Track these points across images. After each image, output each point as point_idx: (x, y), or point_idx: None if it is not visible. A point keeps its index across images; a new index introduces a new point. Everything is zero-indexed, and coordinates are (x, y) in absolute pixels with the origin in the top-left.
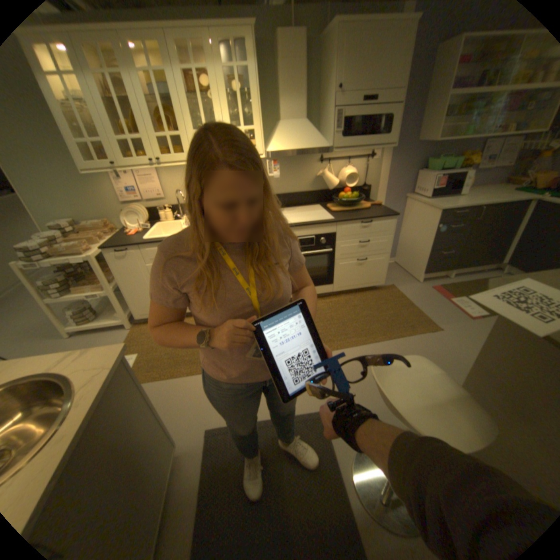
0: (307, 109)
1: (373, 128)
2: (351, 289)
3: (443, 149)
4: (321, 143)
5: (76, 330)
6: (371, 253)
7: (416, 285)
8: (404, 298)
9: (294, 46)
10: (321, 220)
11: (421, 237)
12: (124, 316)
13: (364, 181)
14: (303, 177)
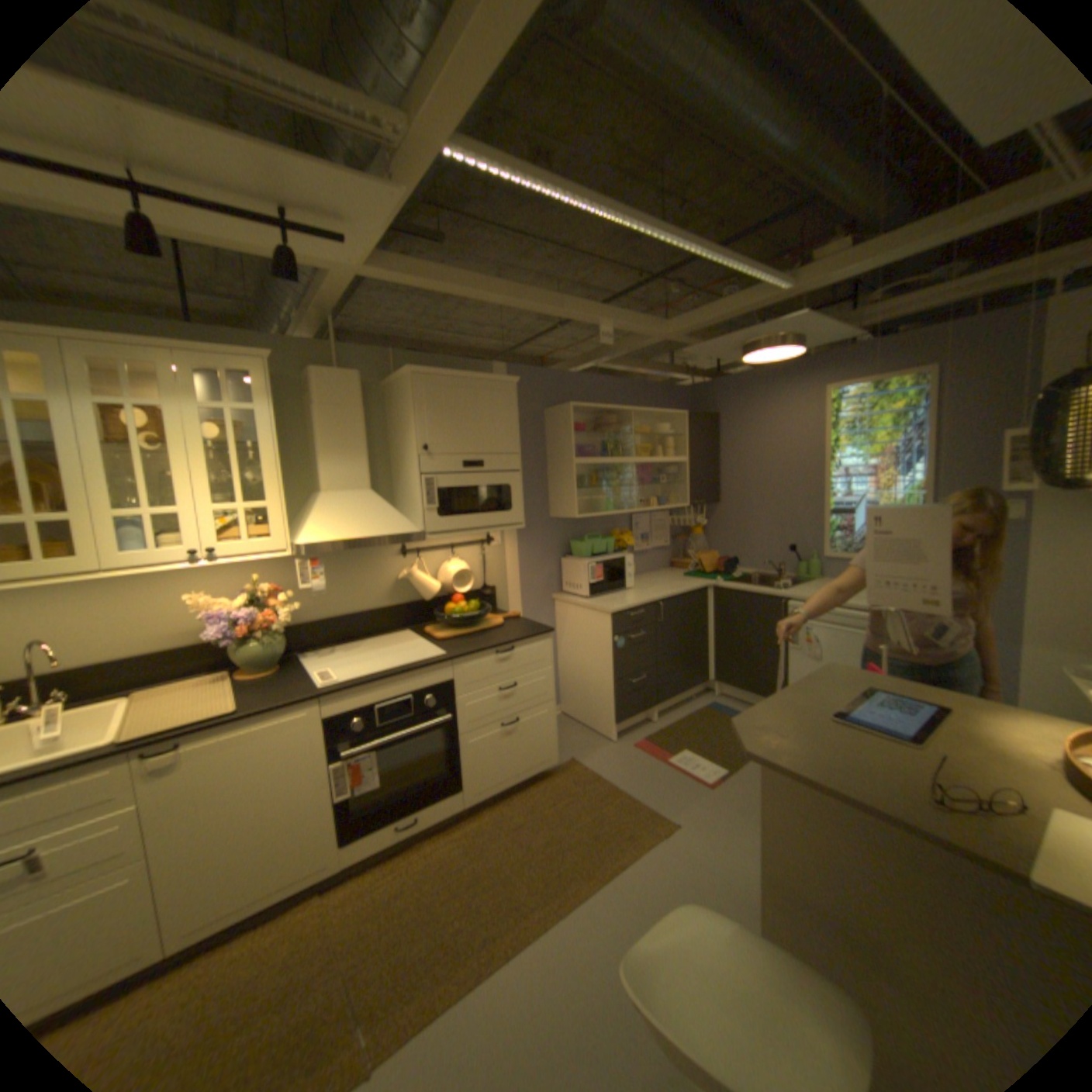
0: (371, 475)
1: (485, 504)
2: (501, 792)
3: (584, 529)
4: (404, 527)
5: None
6: (524, 706)
7: (609, 750)
8: (599, 782)
9: (342, 391)
10: (421, 660)
11: (592, 661)
12: None
13: (483, 580)
14: (372, 583)
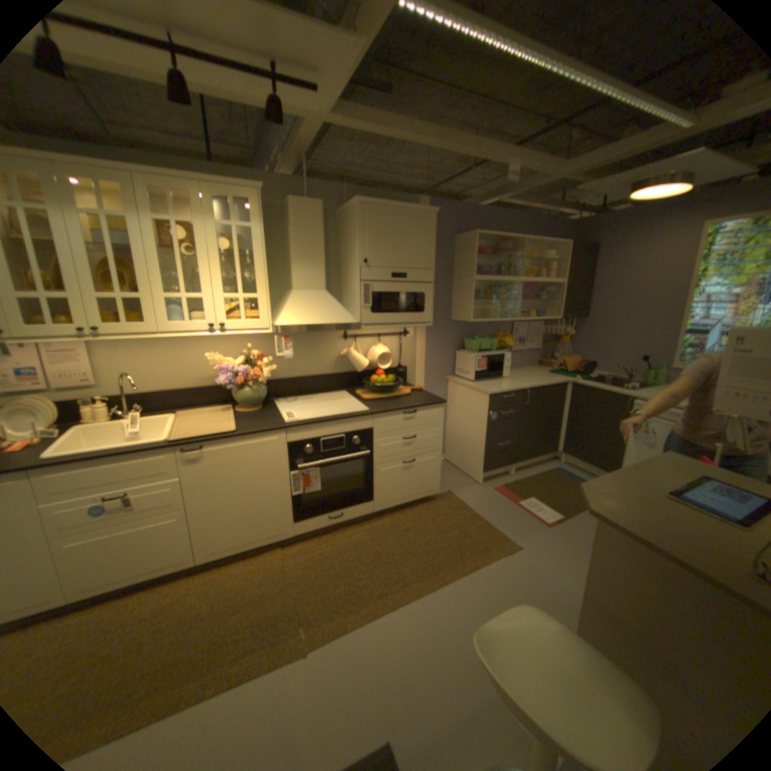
0: (325, 280)
1: (404, 306)
2: (398, 505)
3: (476, 330)
4: (346, 319)
5: None
6: (419, 452)
7: (476, 489)
8: (466, 509)
9: (309, 215)
10: (352, 412)
11: (471, 427)
12: None
13: (398, 362)
14: (322, 356)
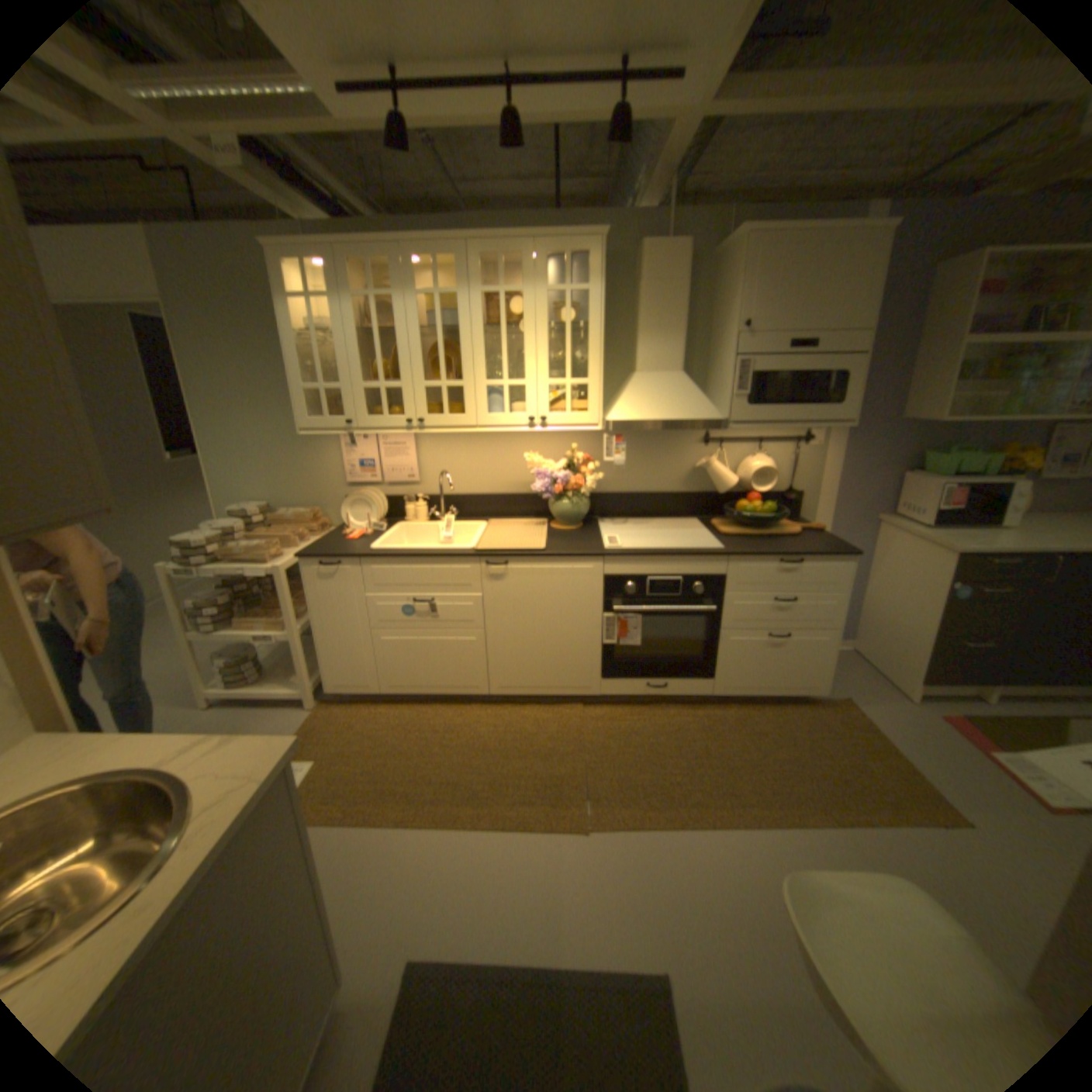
0: (686, 356)
1: (808, 394)
2: (754, 697)
3: (958, 437)
4: (707, 413)
5: (221, 697)
6: (800, 625)
7: (905, 709)
8: (876, 735)
9: (670, 263)
10: (698, 549)
11: (914, 605)
12: (307, 683)
13: (789, 483)
14: (669, 467)
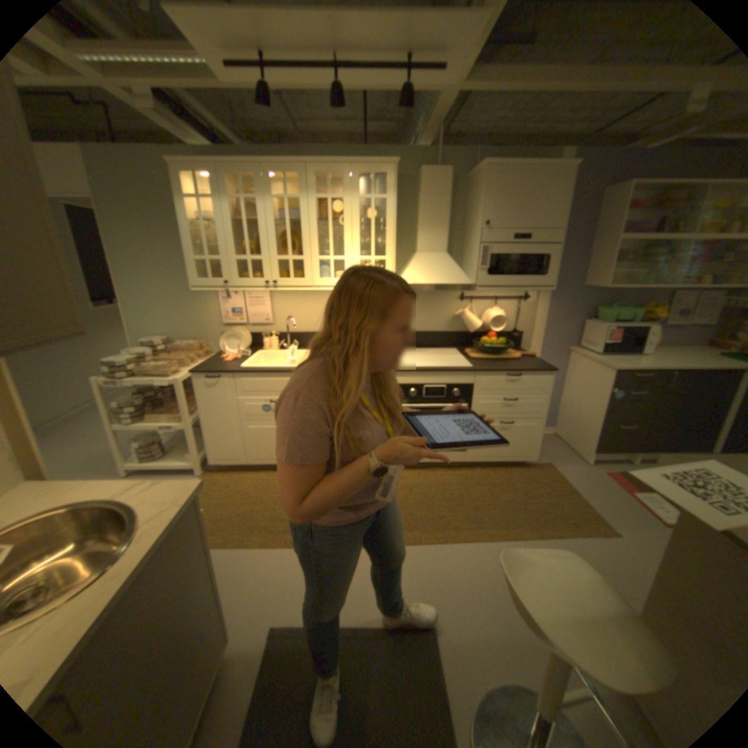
0: (450, 243)
1: (525, 268)
2: (491, 462)
3: (618, 297)
4: (462, 280)
5: (138, 468)
6: (520, 416)
7: (584, 469)
8: (566, 484)
9: (439, 182)
10: (456, 367)
11: (590, 403)
12: (198, 457)
13: (515, 326)
14: (439, 315)
